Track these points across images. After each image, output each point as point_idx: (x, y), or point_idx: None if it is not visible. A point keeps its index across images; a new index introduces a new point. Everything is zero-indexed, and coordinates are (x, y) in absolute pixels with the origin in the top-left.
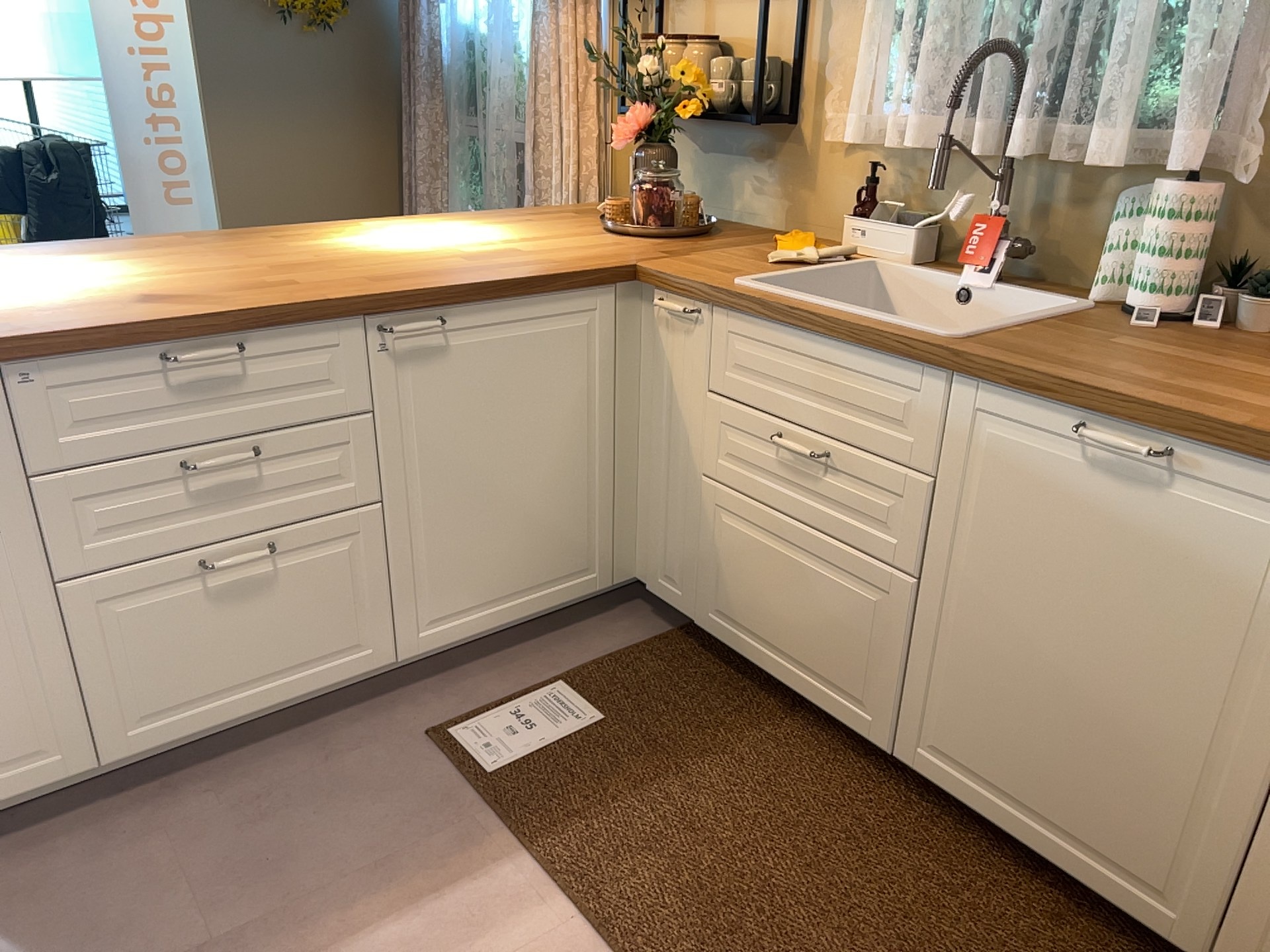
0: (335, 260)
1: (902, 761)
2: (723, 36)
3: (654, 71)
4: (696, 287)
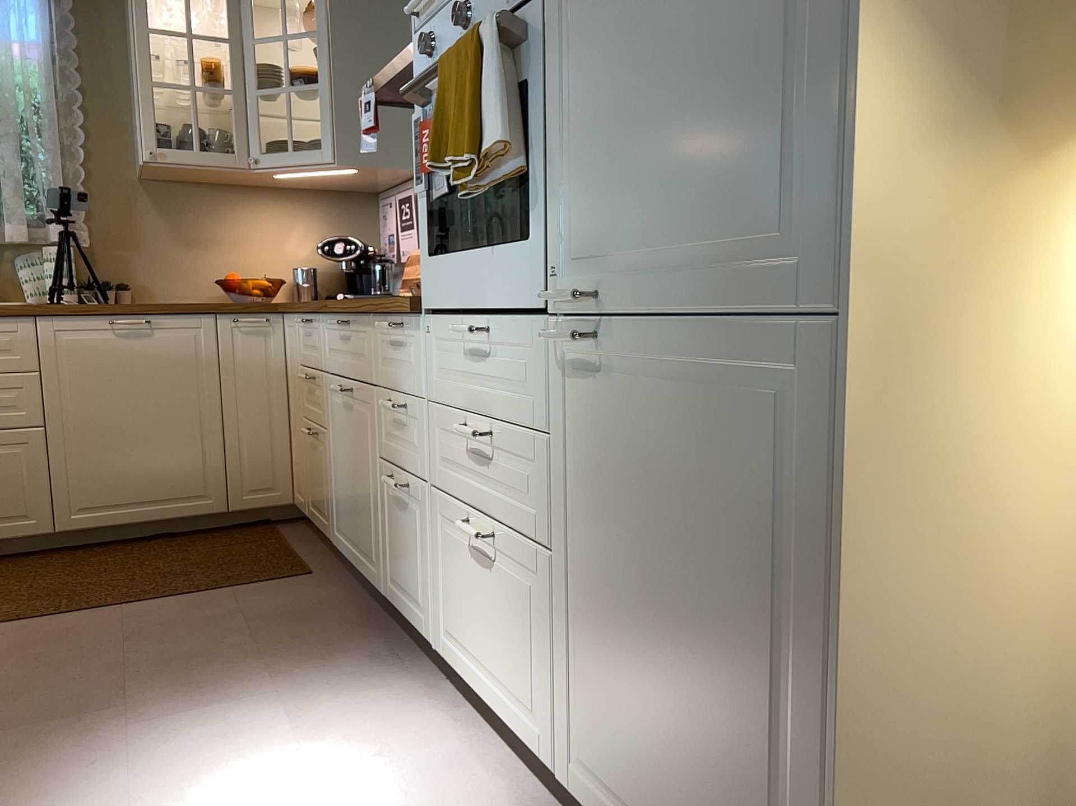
0: None
1: (62, 532)
2: None
3: None
4: None
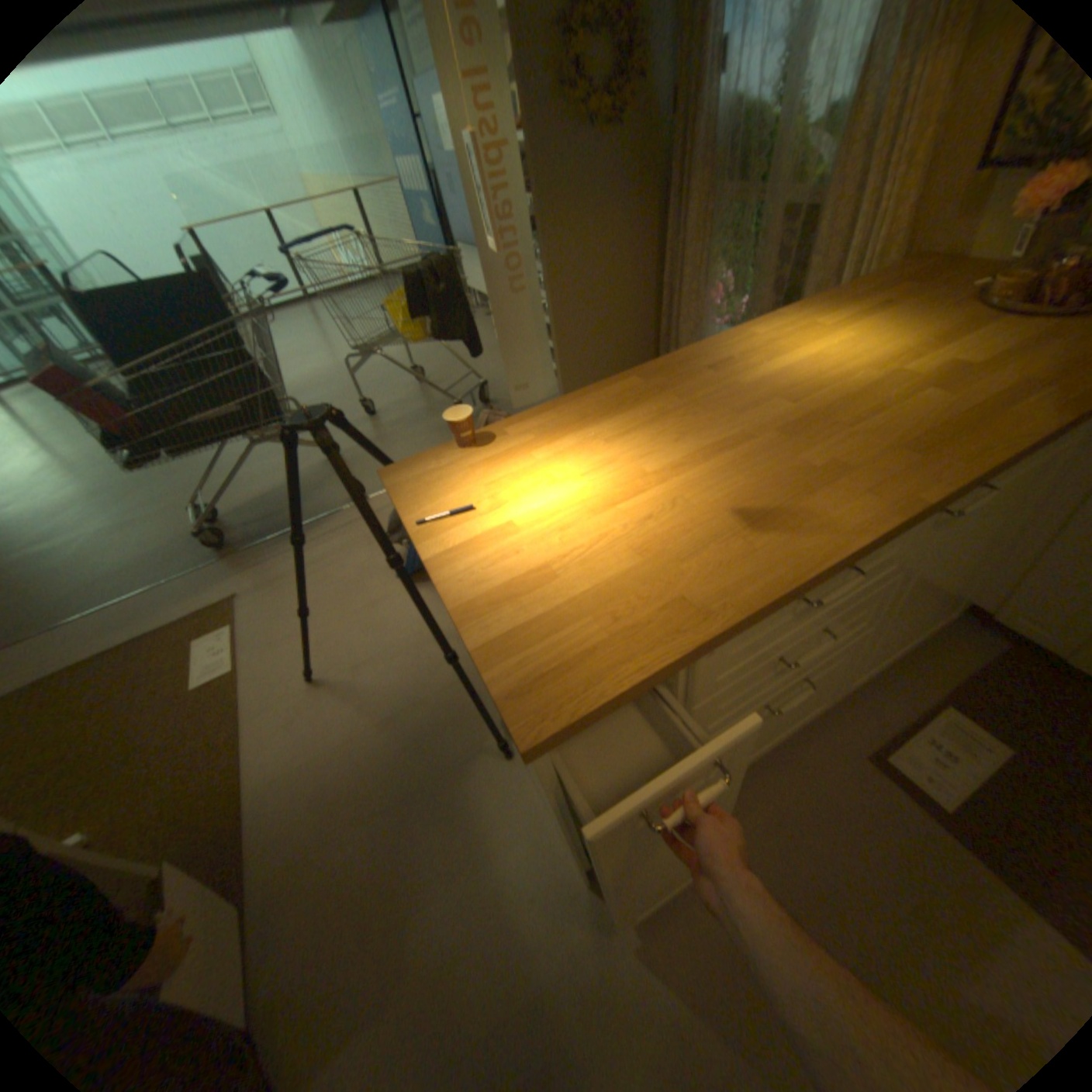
0: (816, 405)
1: None
2: None
3: None
4: None
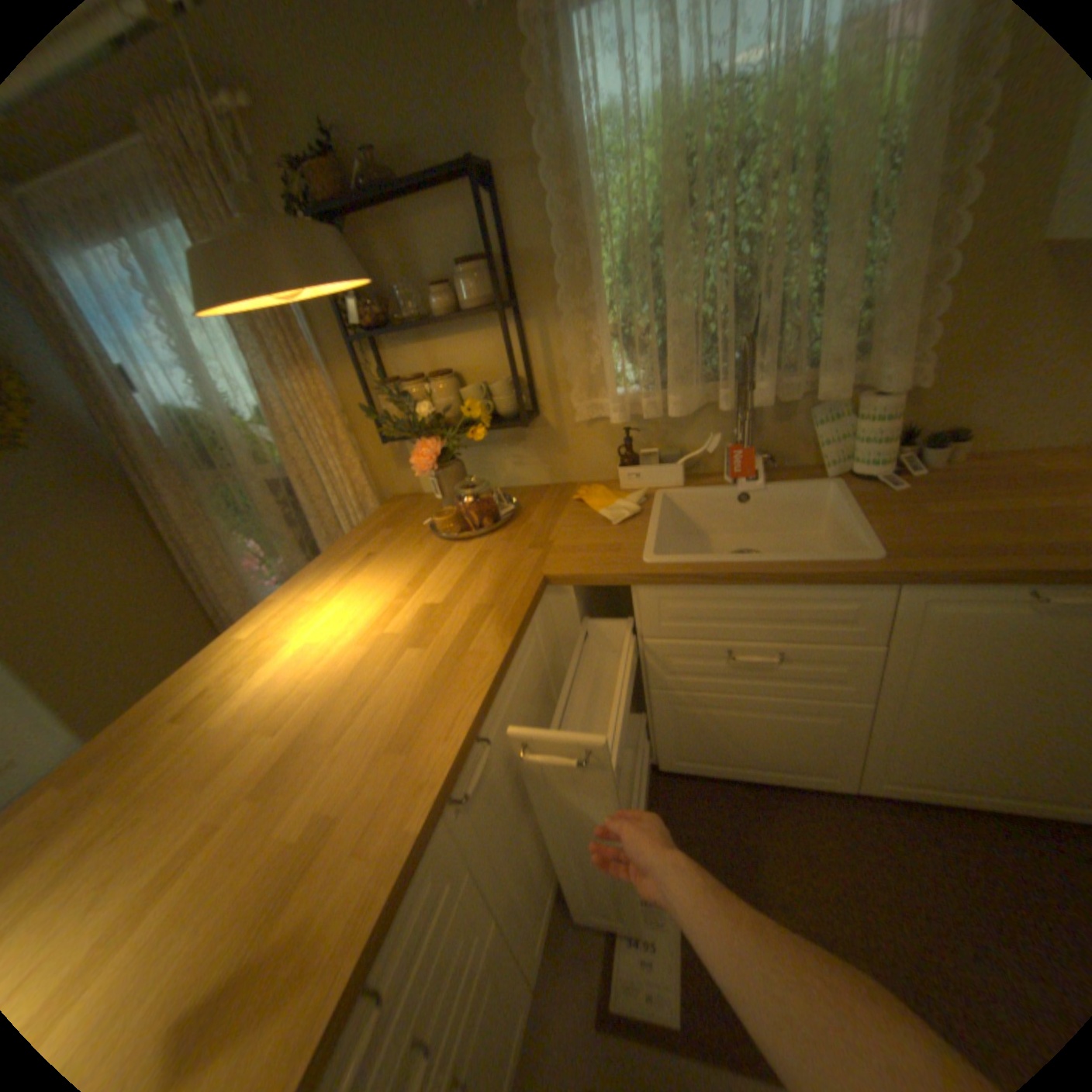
0: (300, 727)
1: (868, 794)
2: (450, 364)
3: (432, 409)
4: (620, 577)
